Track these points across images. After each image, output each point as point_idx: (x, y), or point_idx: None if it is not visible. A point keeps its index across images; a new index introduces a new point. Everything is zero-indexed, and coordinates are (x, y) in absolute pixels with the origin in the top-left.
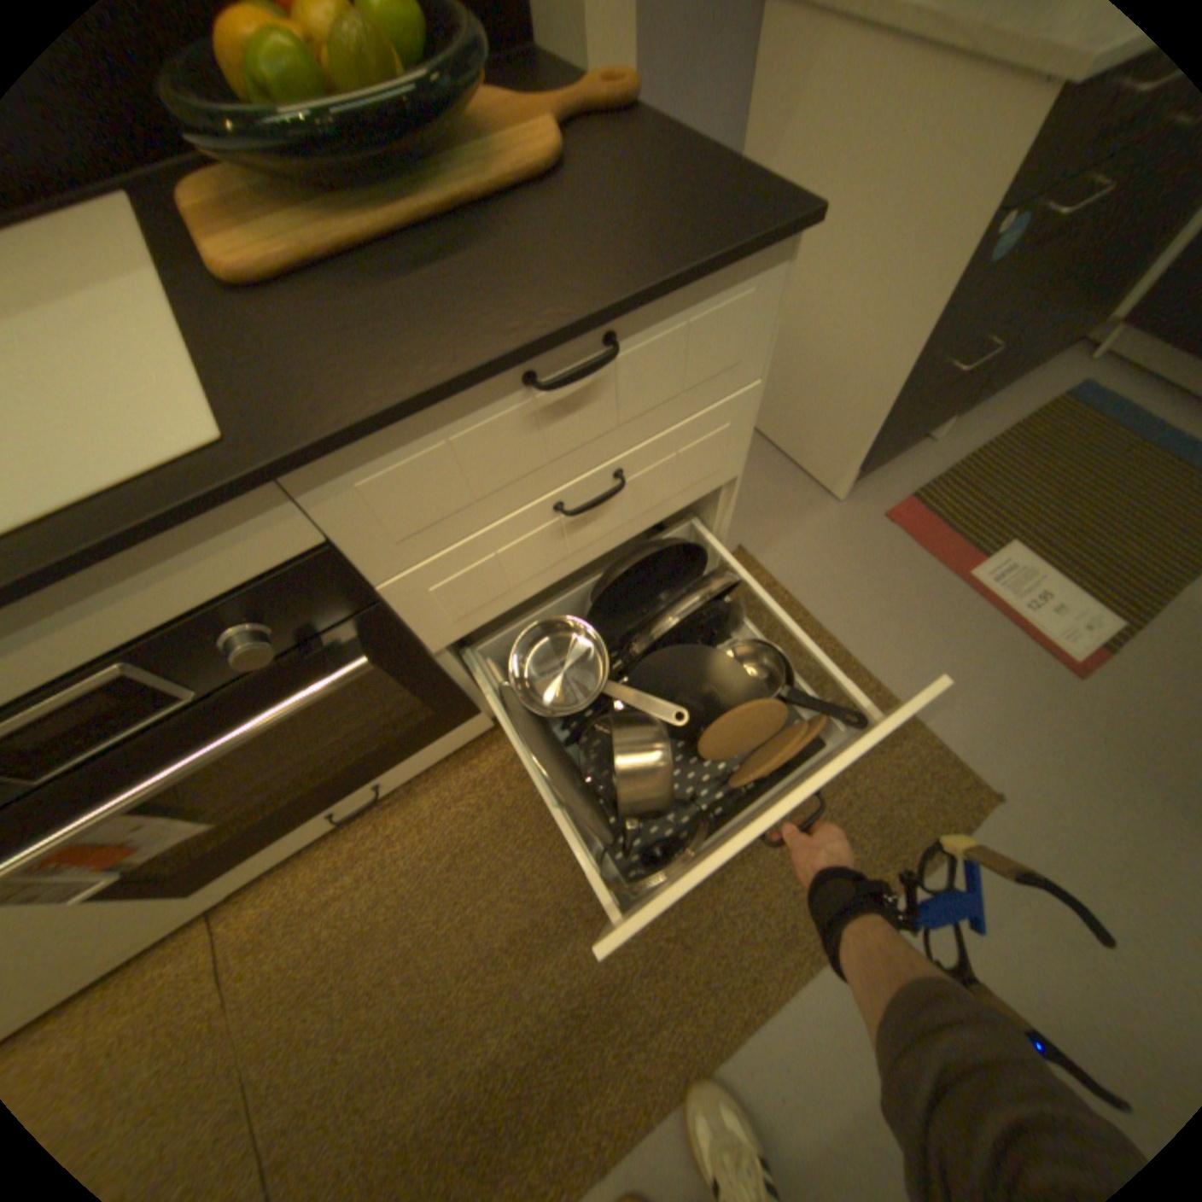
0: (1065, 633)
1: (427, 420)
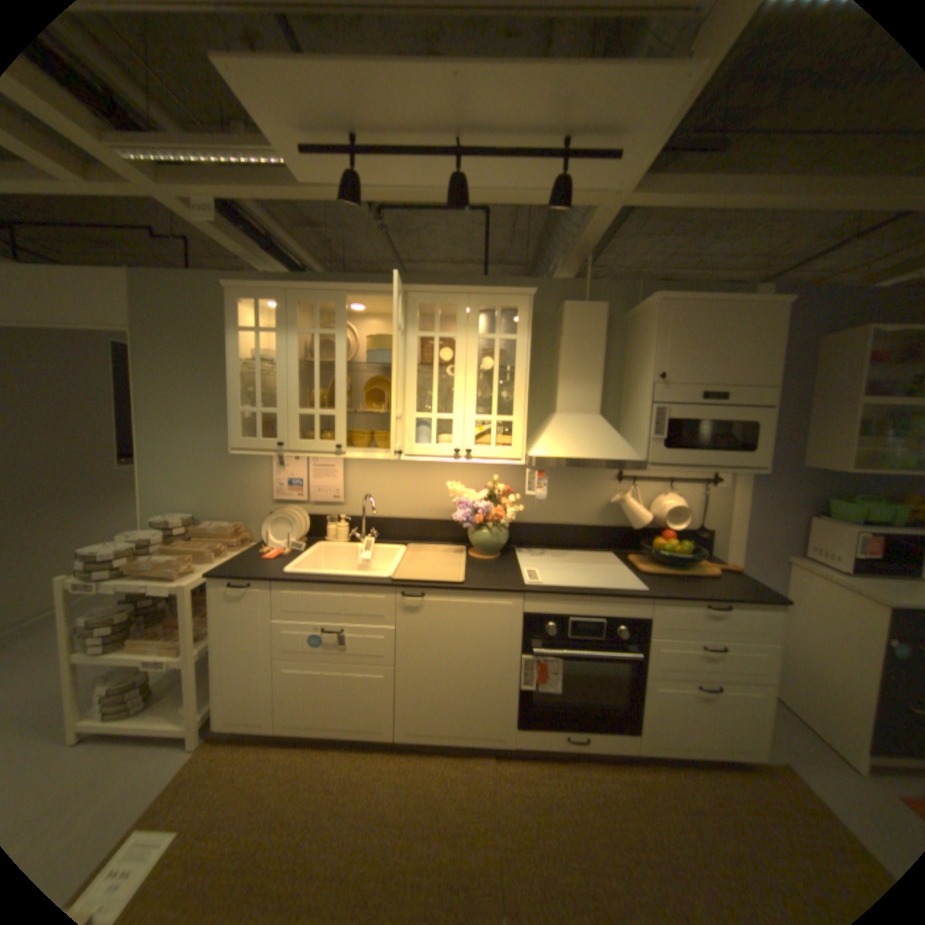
0: None
1: (685, 605)
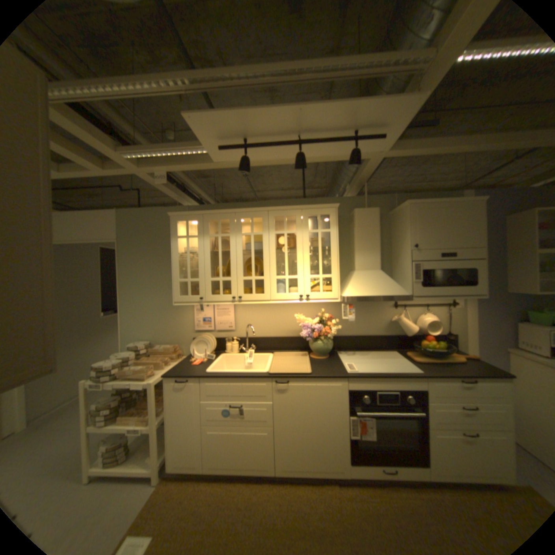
0: None
1: (448, 381)
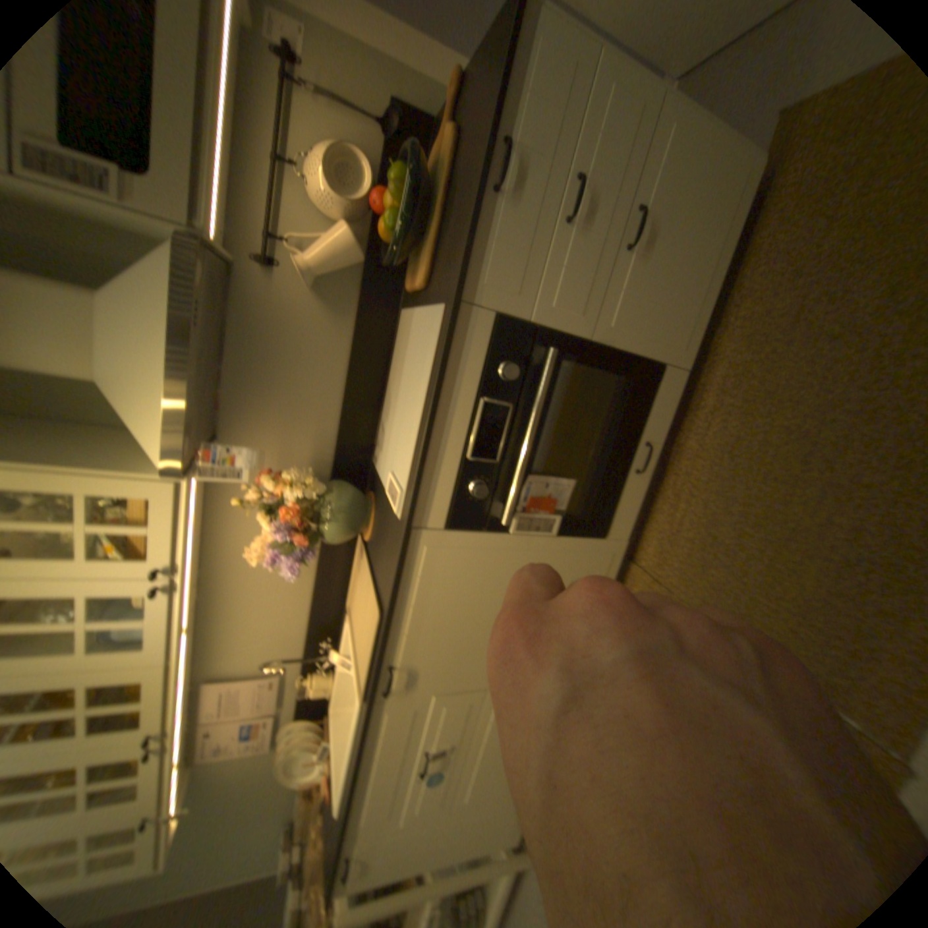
0: None
1: (483, 238)
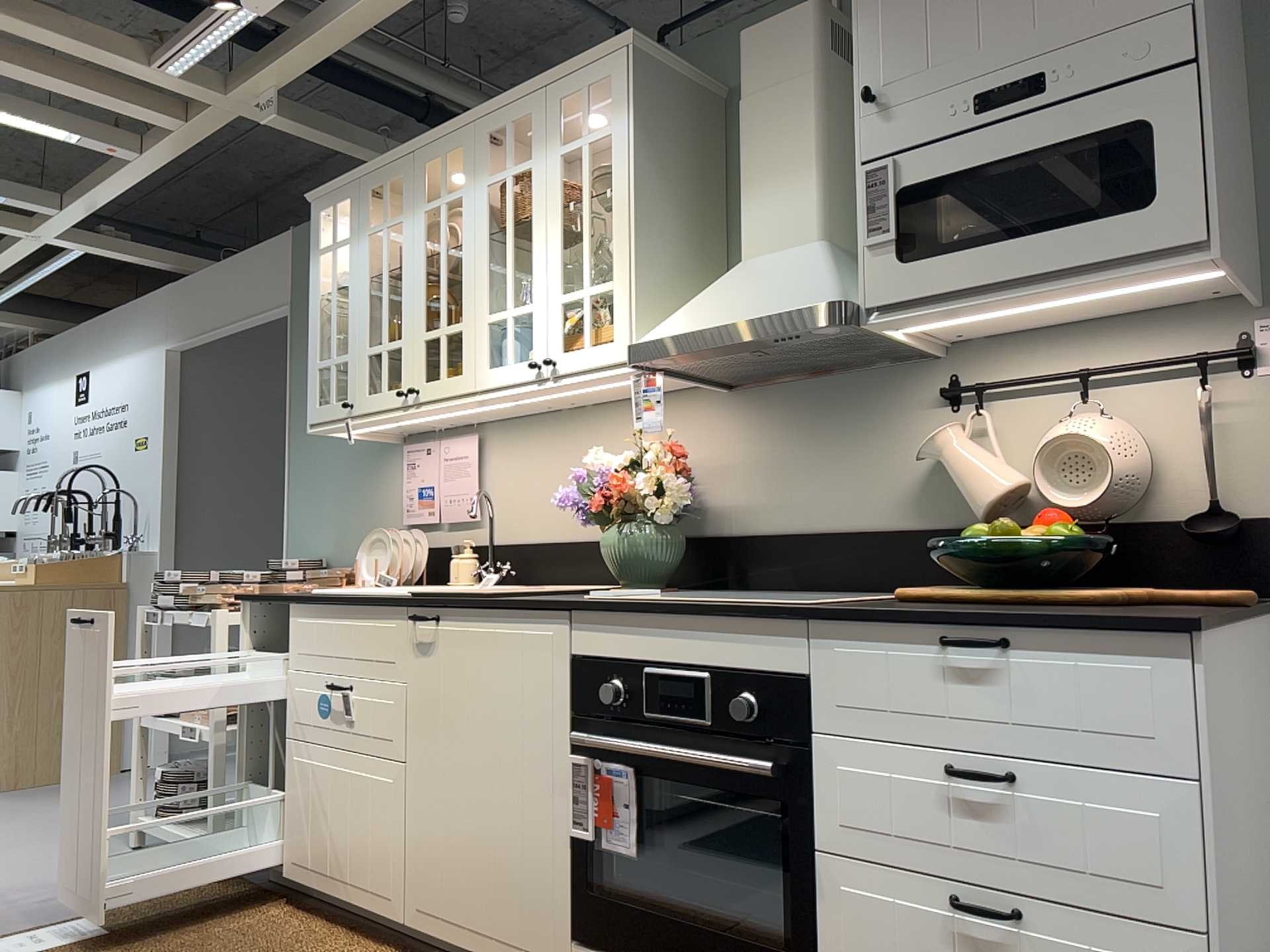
0: None
1: (883, 634)
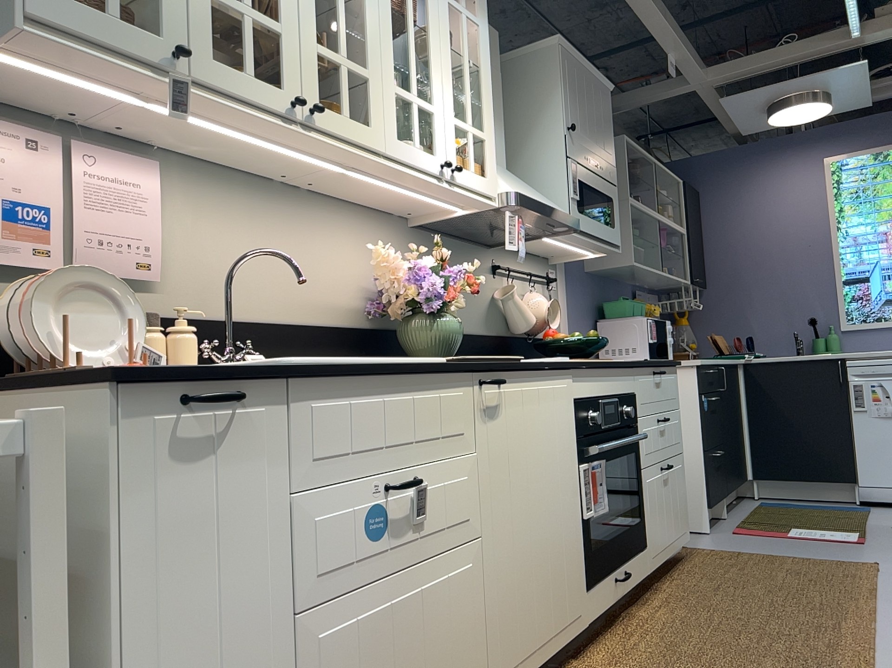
0: (841, 537)
1: (647, 372)
